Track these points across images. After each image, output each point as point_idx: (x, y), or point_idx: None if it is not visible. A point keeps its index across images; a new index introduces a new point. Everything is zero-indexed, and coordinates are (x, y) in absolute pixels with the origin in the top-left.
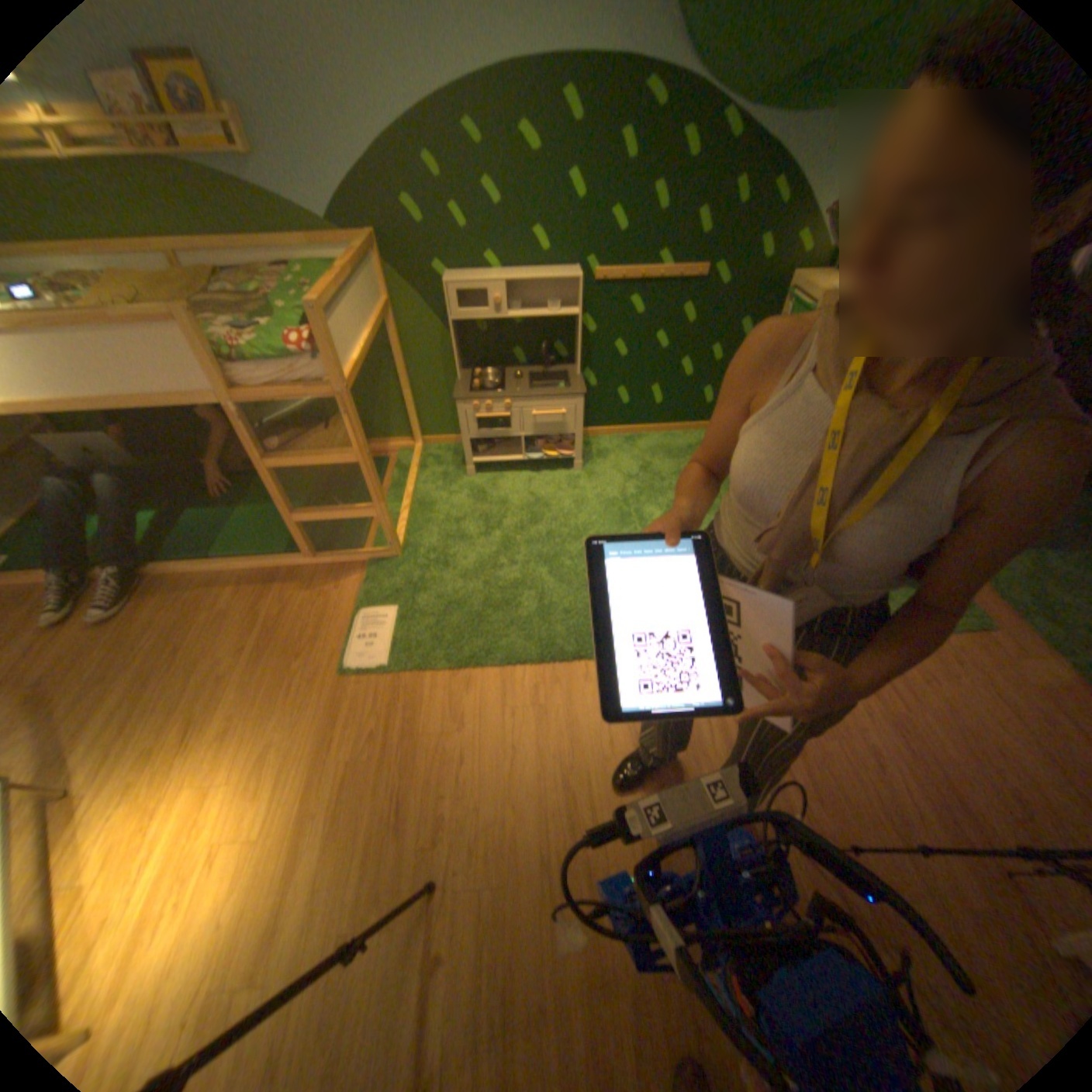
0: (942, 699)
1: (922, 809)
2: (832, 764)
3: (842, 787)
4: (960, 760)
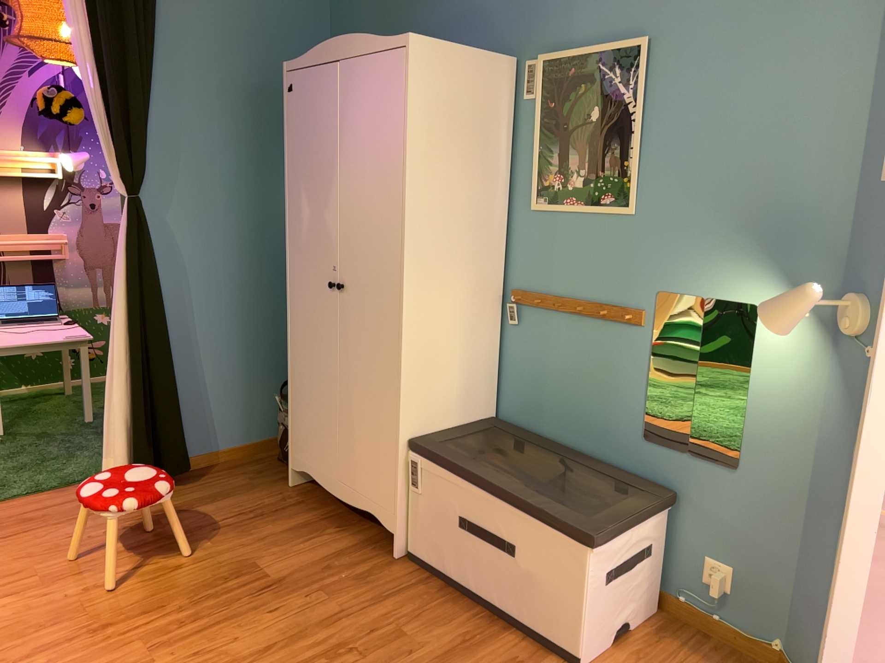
0: (7, 560)
1: (136, 563)
2: (108, 607)
3: (132, 599)
4: (78, 550)
